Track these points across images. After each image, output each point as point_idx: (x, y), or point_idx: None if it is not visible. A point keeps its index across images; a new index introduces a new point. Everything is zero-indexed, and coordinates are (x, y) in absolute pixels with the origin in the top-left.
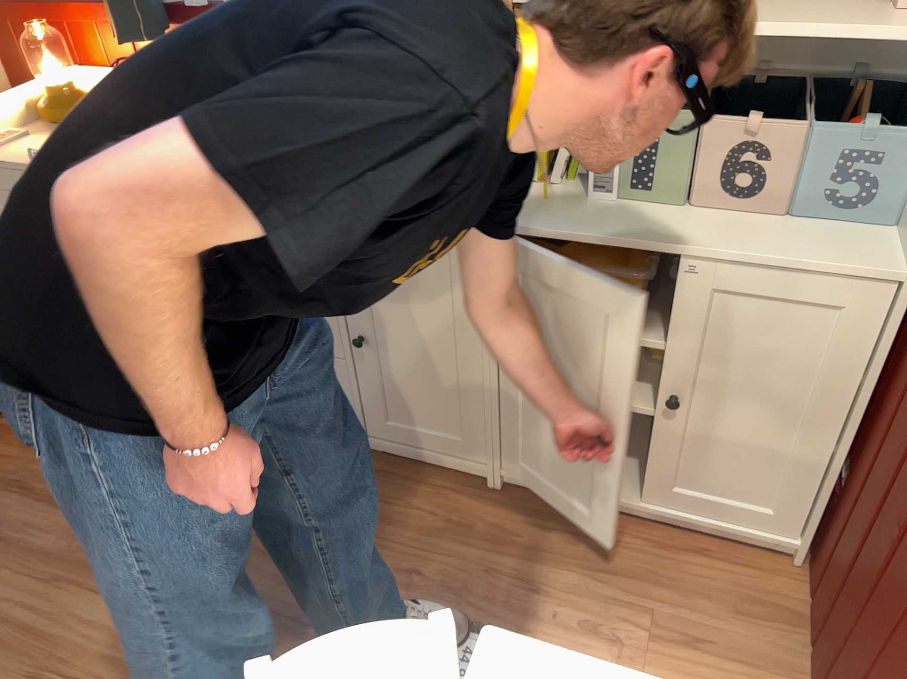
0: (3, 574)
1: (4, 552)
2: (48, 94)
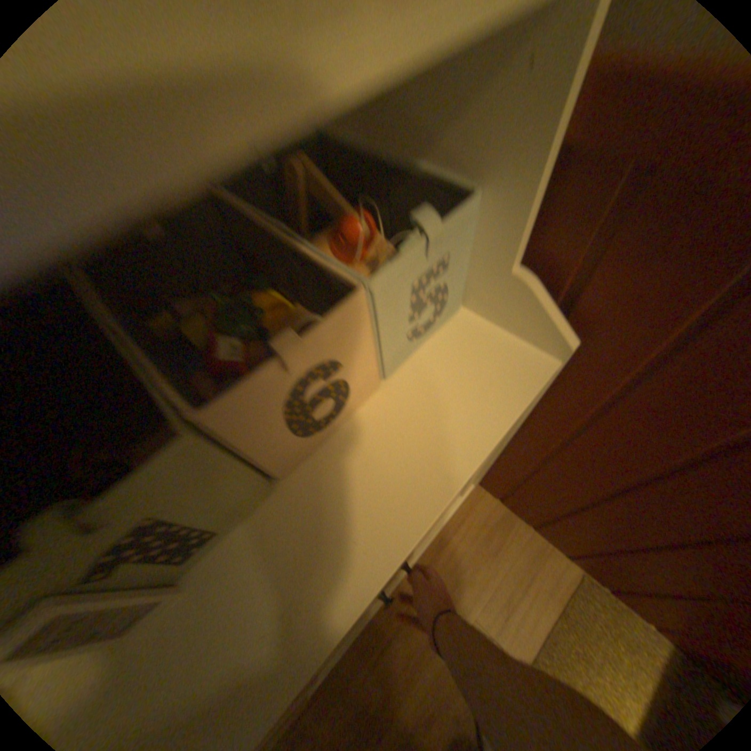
0: None
1: None
2: None
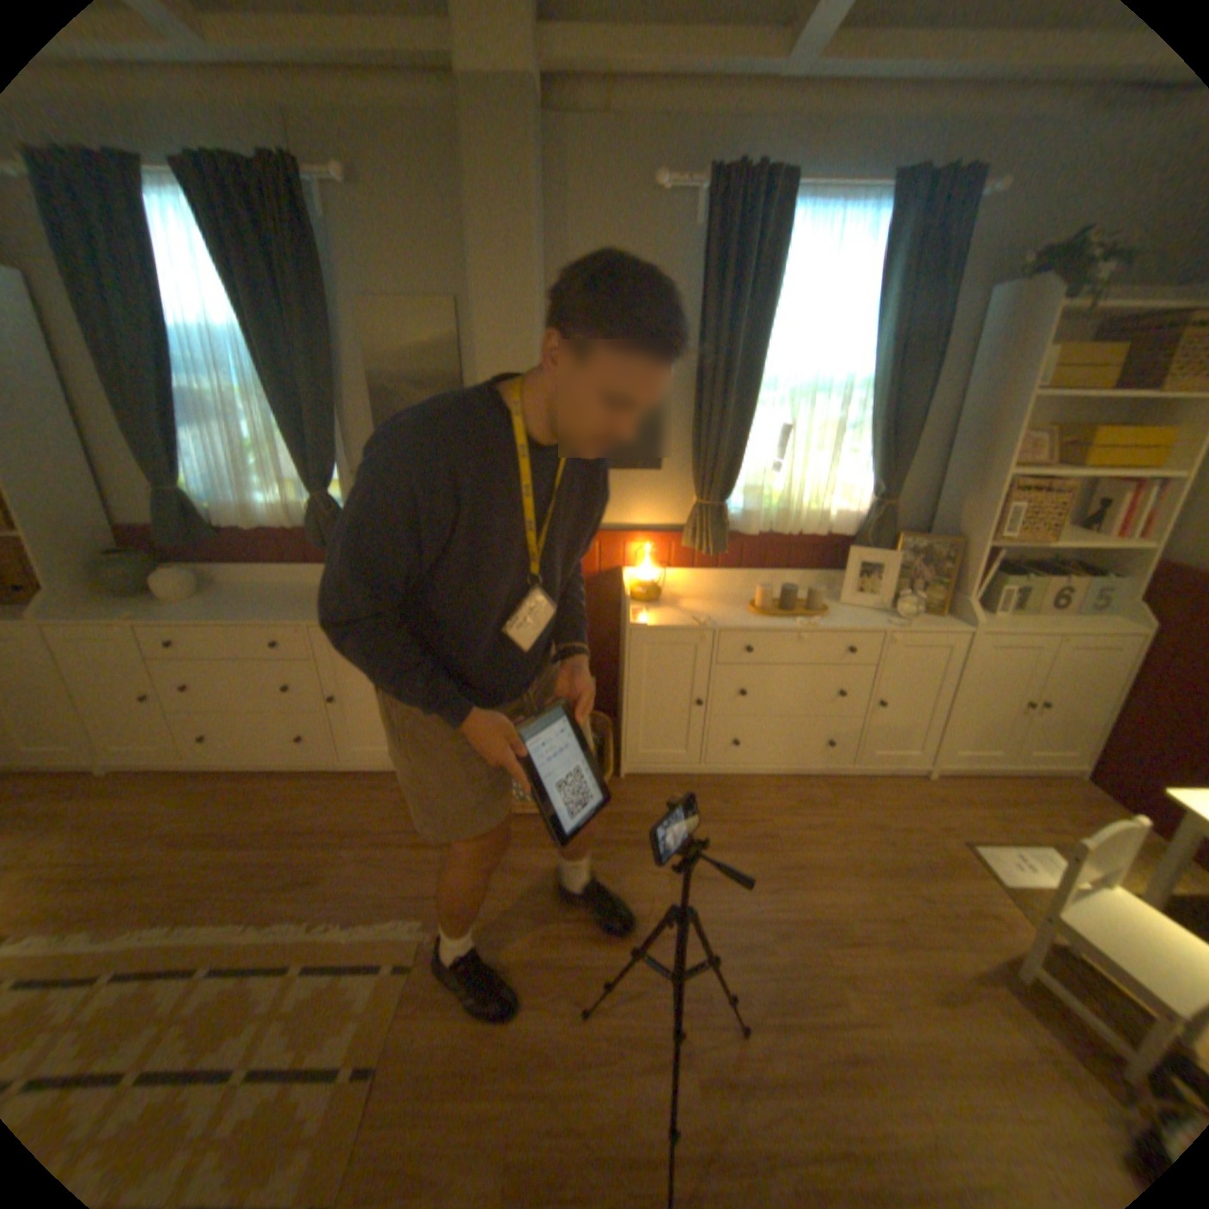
0: (739, 900)
1: (721, 888)
2: (645, 586)
